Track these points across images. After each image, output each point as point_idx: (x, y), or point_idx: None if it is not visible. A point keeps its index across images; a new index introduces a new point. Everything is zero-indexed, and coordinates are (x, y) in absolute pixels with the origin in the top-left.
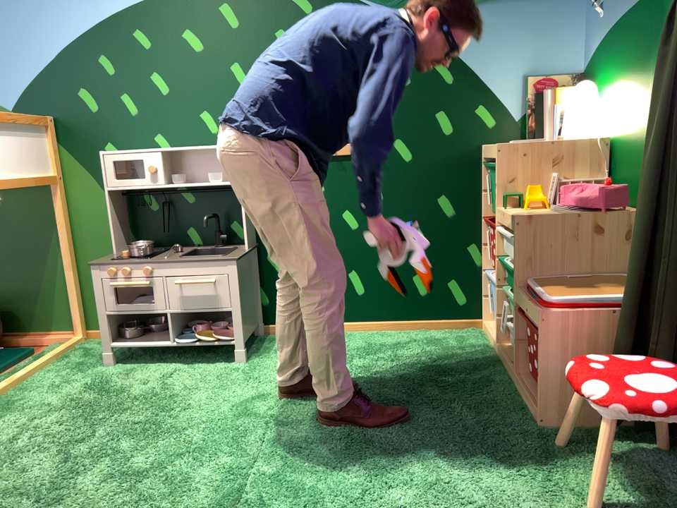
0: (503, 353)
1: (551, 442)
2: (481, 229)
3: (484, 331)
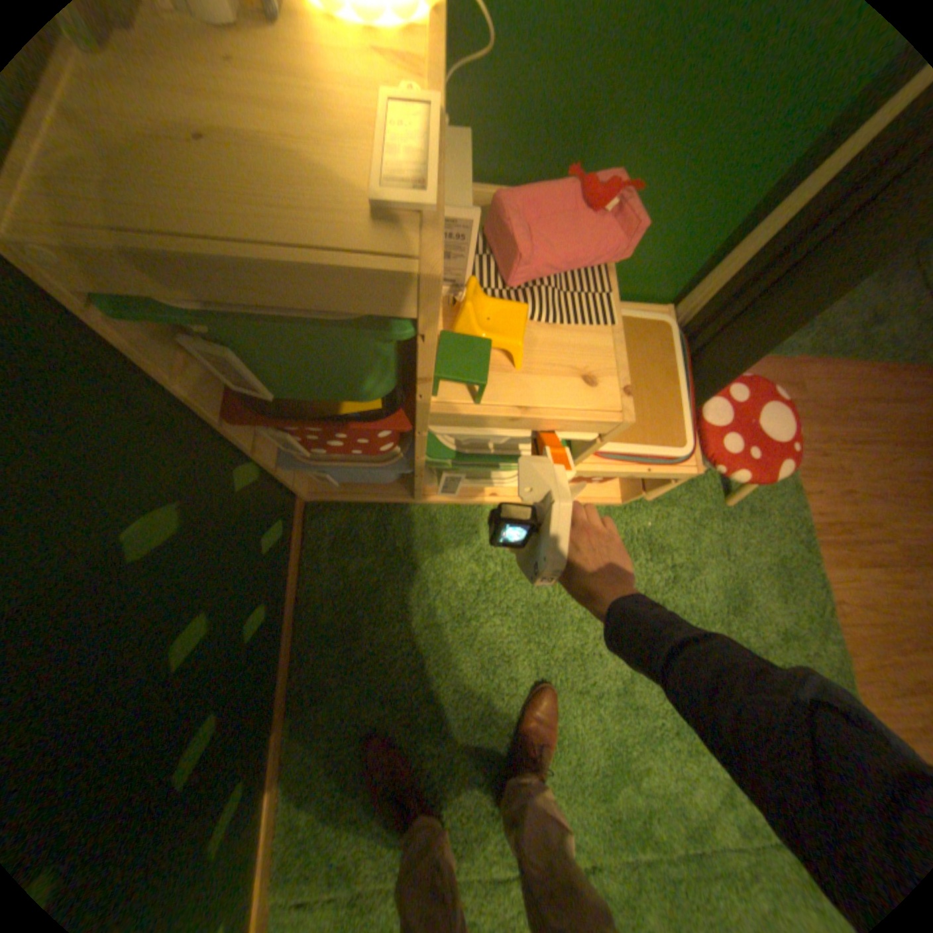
0: (452, 498)
1: (643, 504)
2: (228, 437)
3: (325, 500)
